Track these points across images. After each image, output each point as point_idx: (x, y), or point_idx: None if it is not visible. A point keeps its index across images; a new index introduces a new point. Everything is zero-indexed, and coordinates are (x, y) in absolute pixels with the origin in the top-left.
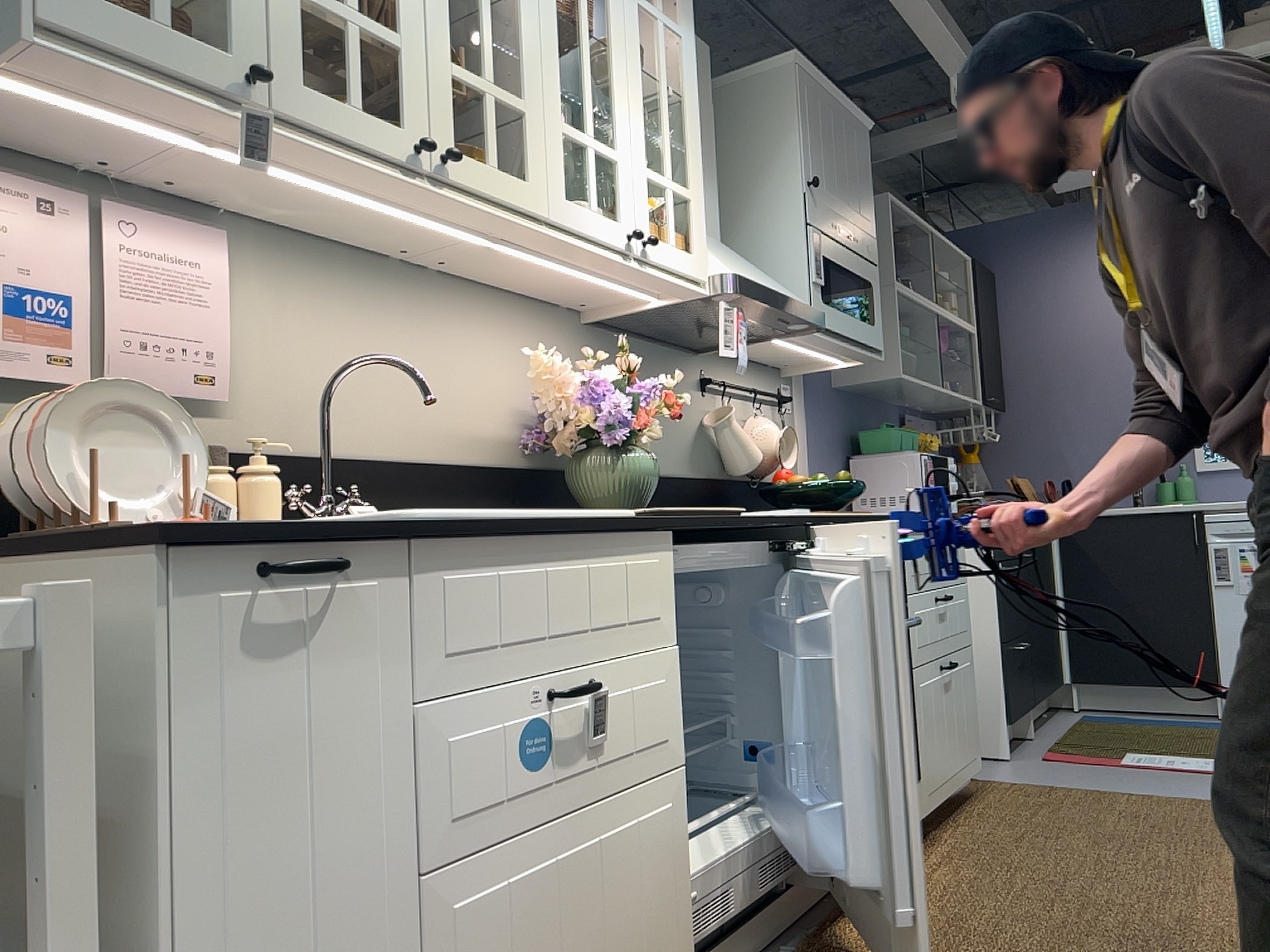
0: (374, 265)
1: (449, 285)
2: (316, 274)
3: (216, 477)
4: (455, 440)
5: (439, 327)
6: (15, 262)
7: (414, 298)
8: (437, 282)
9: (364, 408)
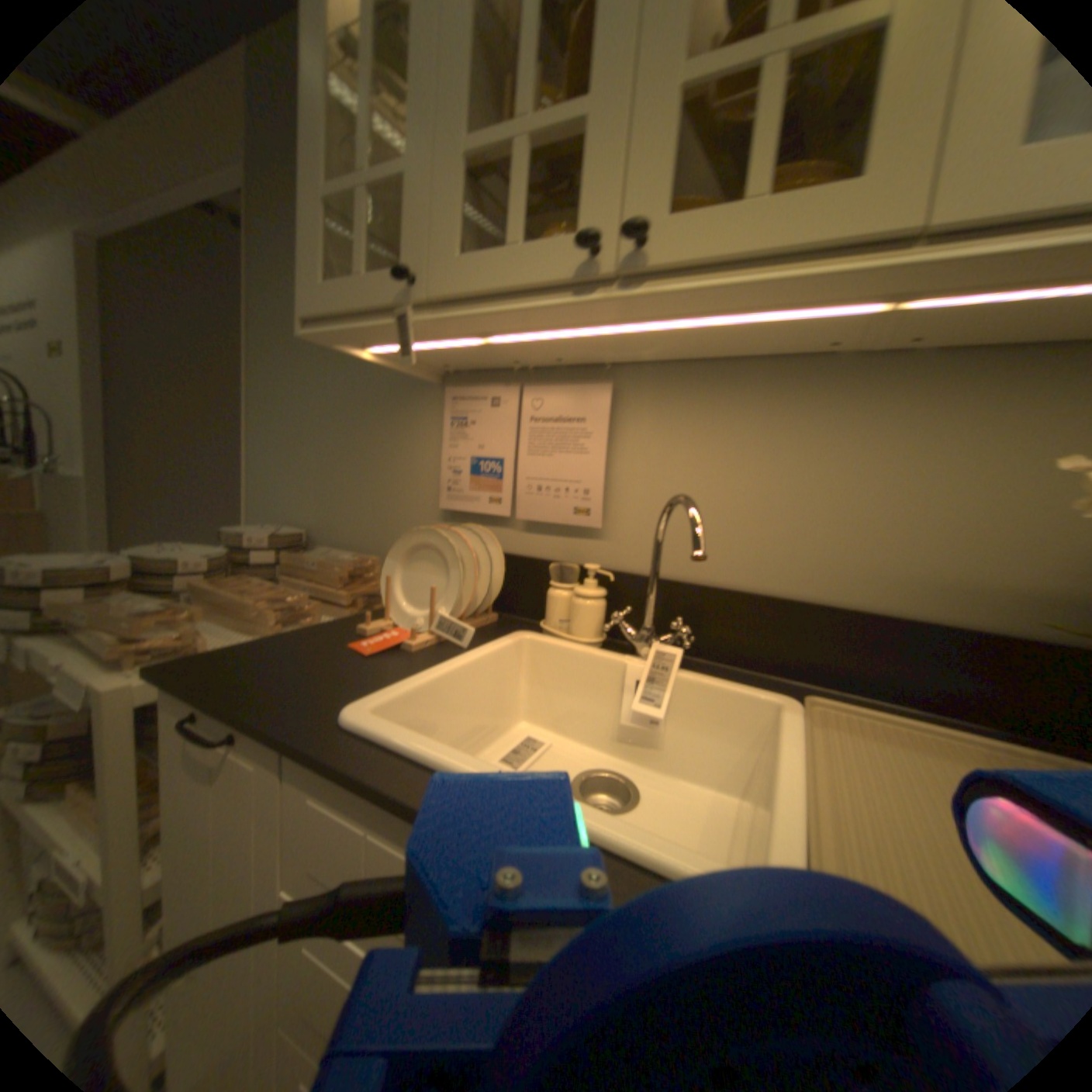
0: (809, 368)
1: (966, 362)
2: (720, 398)
3: (552, 590)
4: (923, 585)
5: (925, 428)
6: (481, 440)
7: (877, 397)
8: (937, 364)
9: (762, 536)
